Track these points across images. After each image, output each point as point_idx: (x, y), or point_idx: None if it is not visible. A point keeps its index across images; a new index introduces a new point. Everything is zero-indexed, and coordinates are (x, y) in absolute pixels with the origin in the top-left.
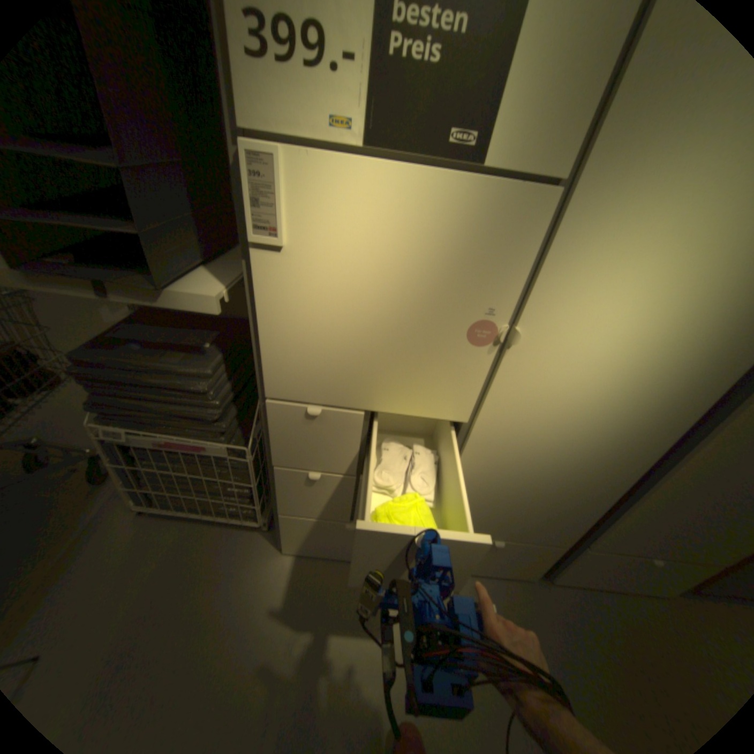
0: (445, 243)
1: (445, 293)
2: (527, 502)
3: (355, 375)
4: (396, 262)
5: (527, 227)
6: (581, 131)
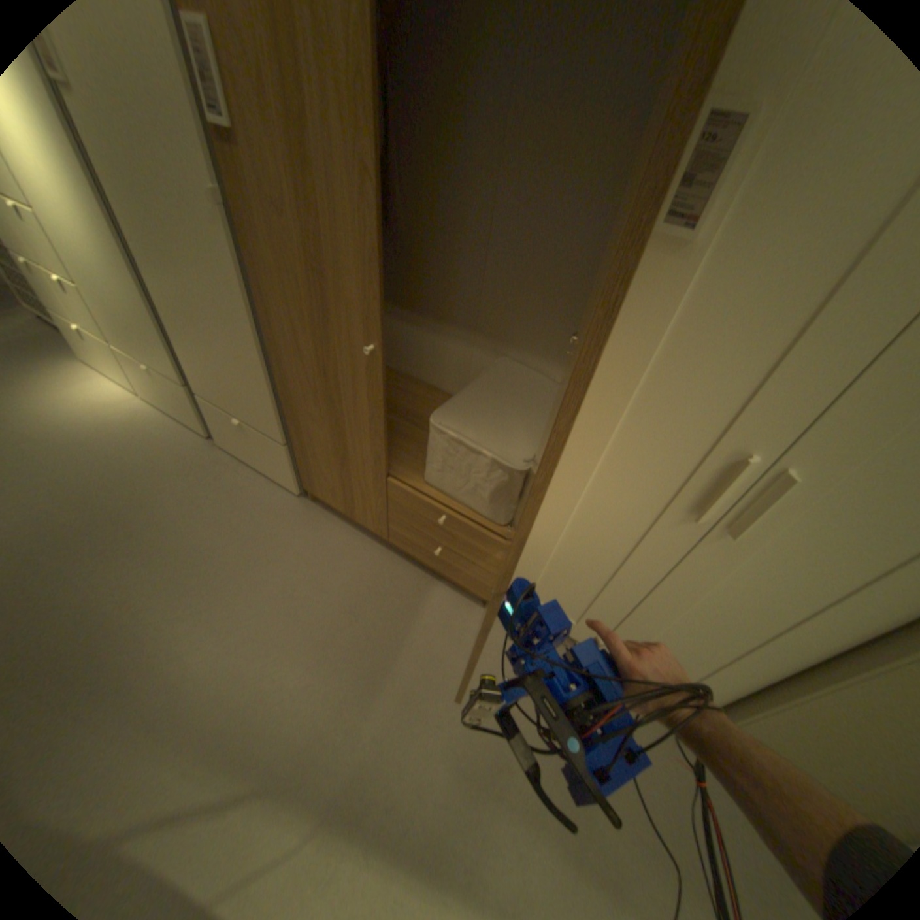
0: None
1: None
2: (119, 313)
3: None
4: None
5: None
6: None
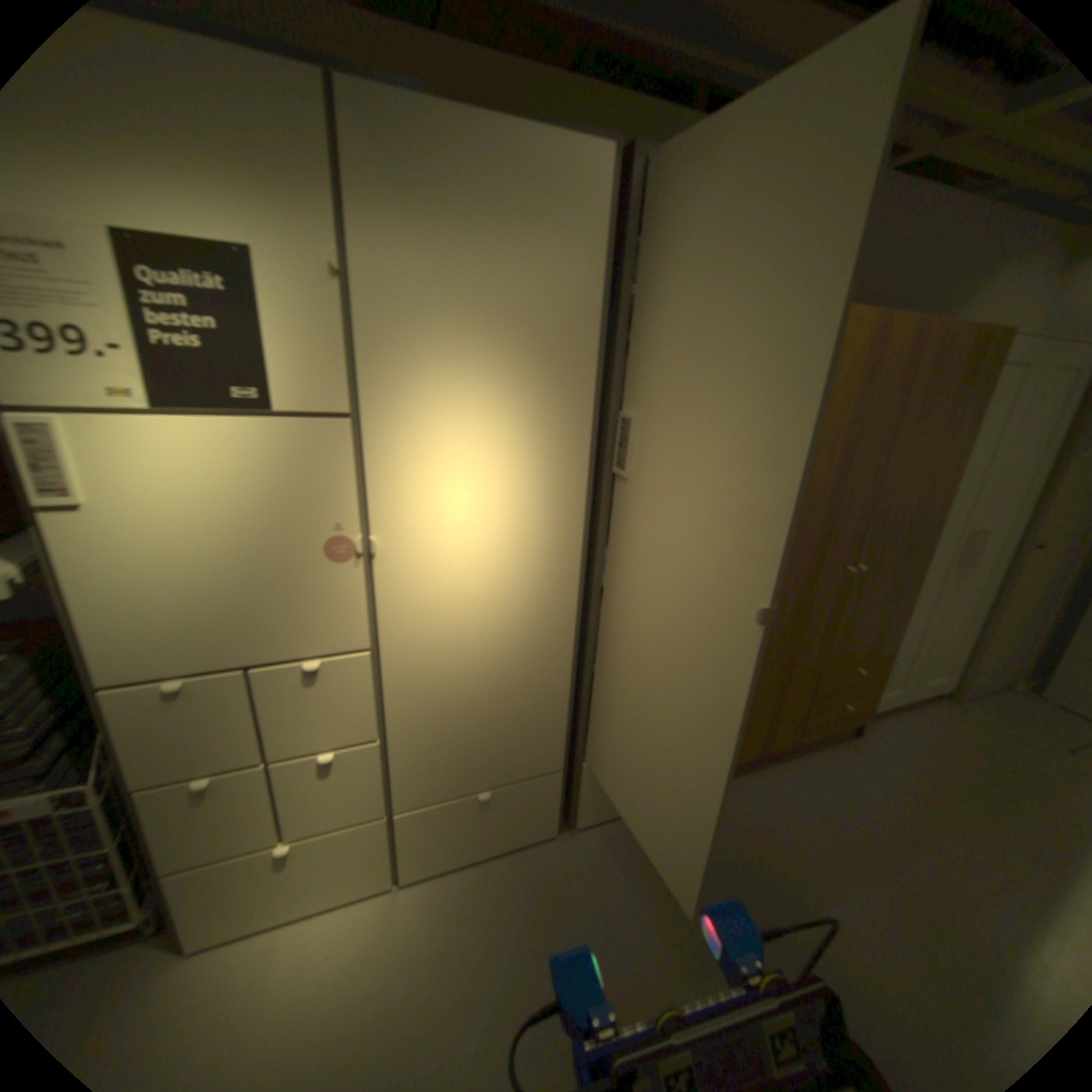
0: (263, 475)
1: (284, 519)
2: (484, 726)
3: (212, 627)
4: (218, 500)
5: (334, 452)
6: (344, 381)
